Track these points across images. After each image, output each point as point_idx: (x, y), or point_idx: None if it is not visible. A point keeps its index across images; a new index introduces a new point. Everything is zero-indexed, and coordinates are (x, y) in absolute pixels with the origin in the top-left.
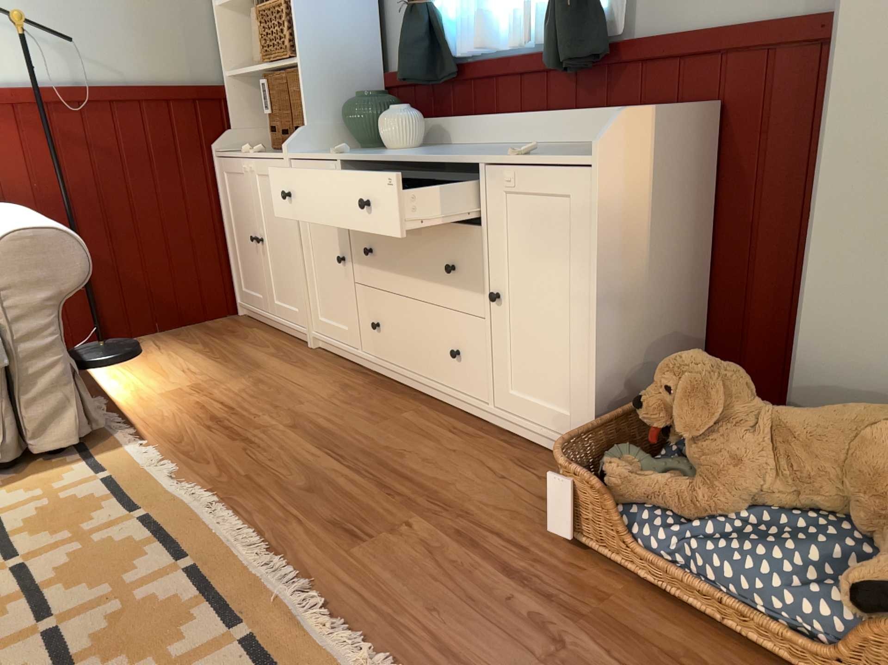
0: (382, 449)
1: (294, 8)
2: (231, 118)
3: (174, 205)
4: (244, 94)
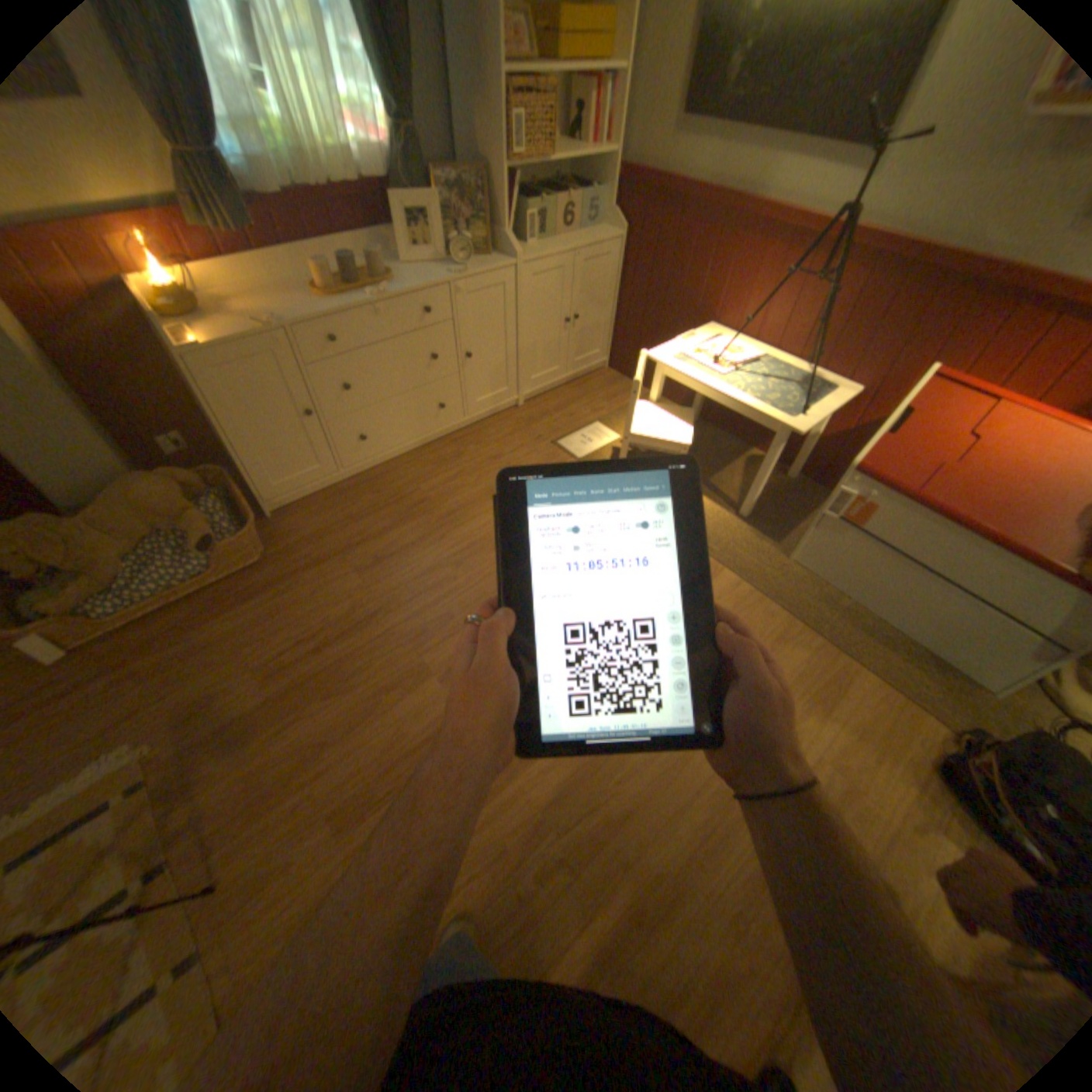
0: None
1: None
2: None
3: None
4: None
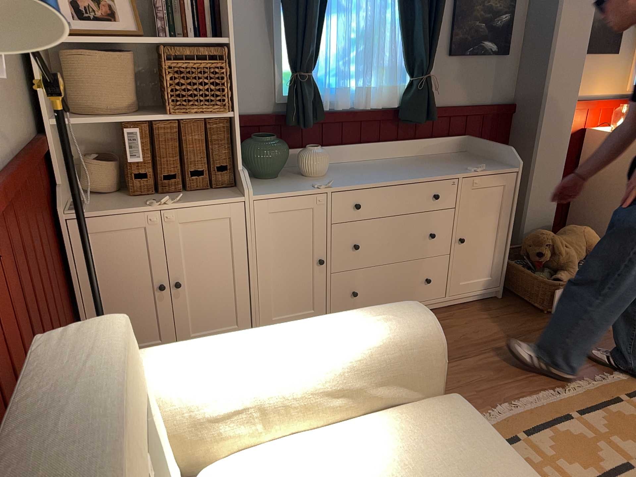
0: (456, 343)
1: (233, 69)
2: (53, 171)
3: (56, 291)
4: (56, 141)
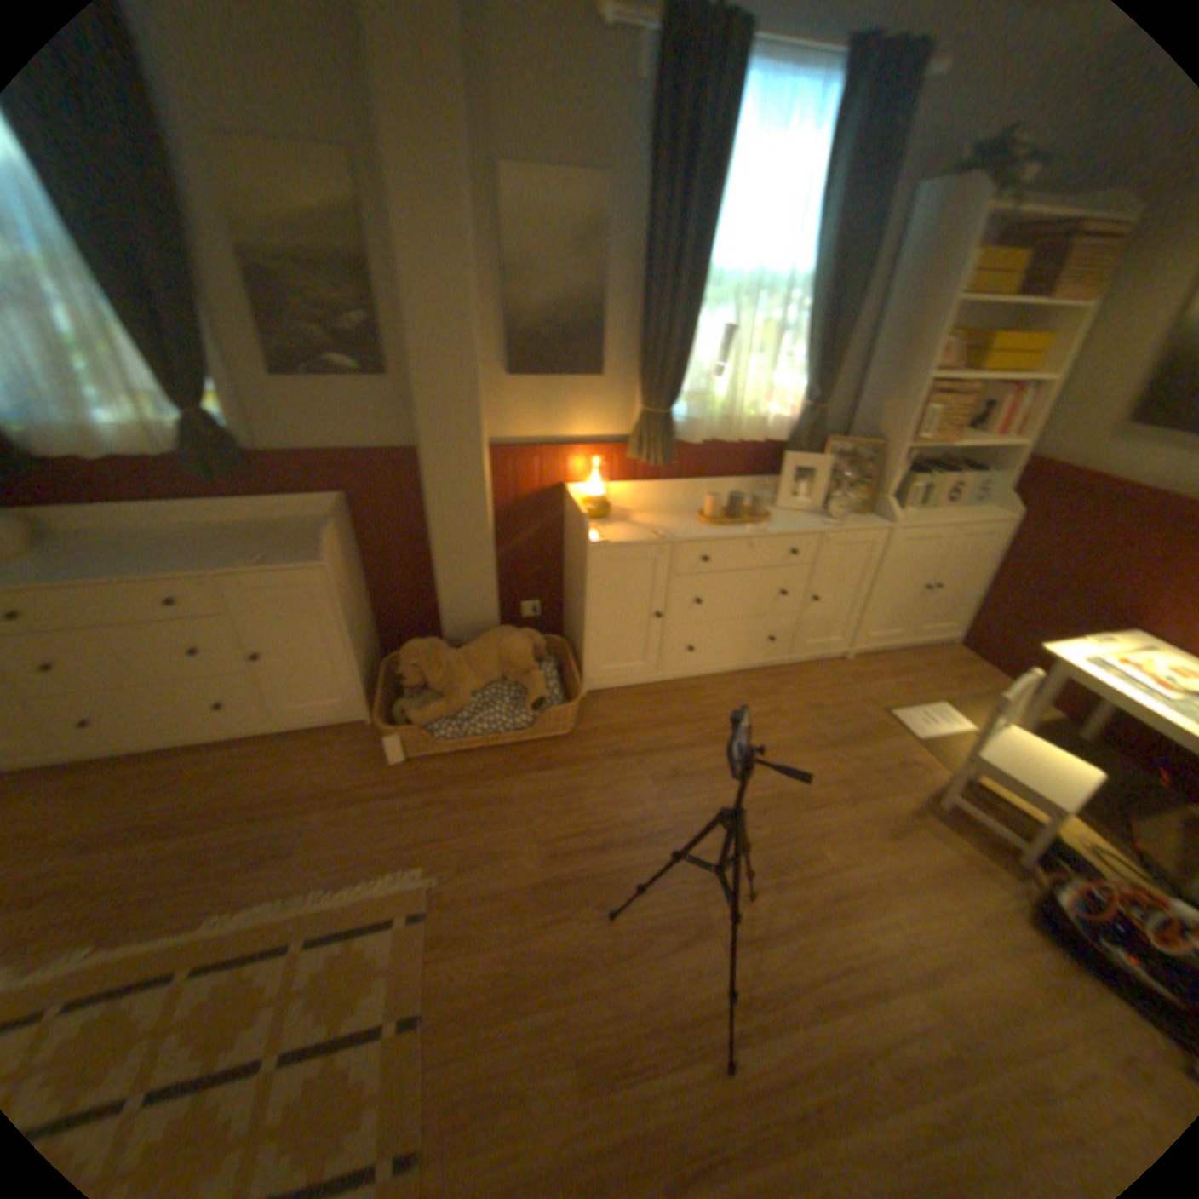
0: (210, 803)
1: None
2: None
3: None
4: None
